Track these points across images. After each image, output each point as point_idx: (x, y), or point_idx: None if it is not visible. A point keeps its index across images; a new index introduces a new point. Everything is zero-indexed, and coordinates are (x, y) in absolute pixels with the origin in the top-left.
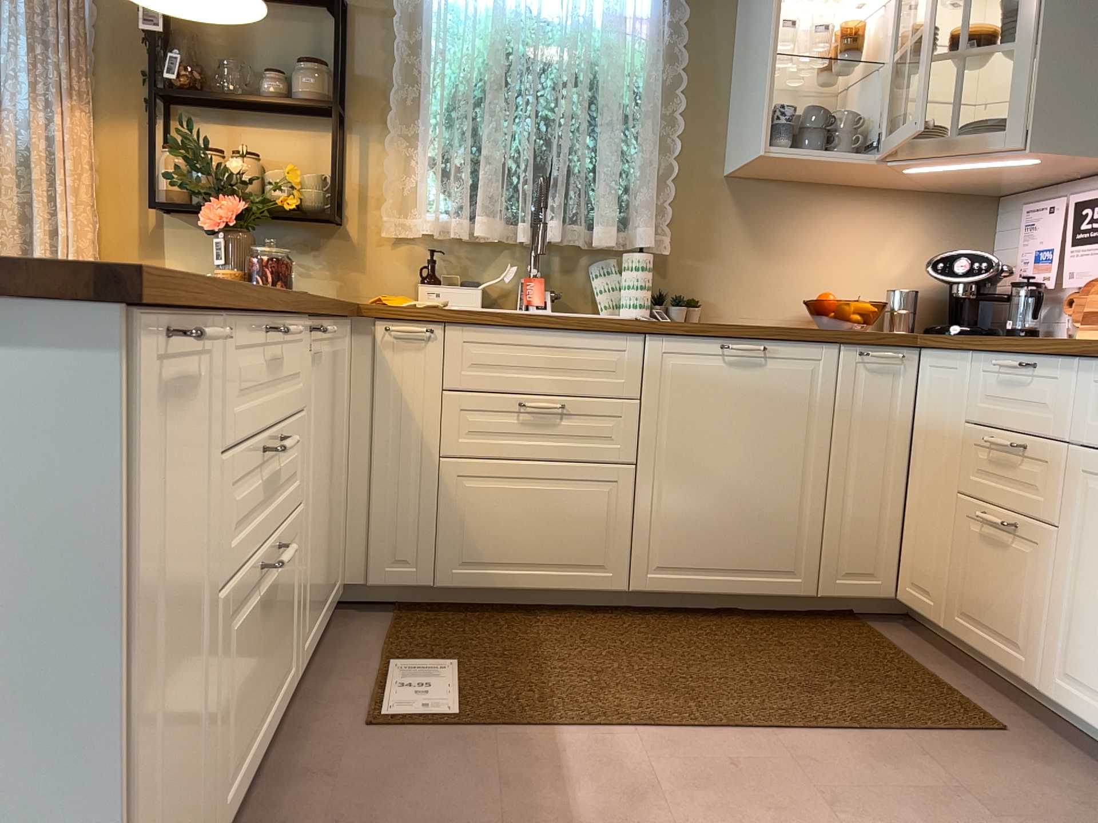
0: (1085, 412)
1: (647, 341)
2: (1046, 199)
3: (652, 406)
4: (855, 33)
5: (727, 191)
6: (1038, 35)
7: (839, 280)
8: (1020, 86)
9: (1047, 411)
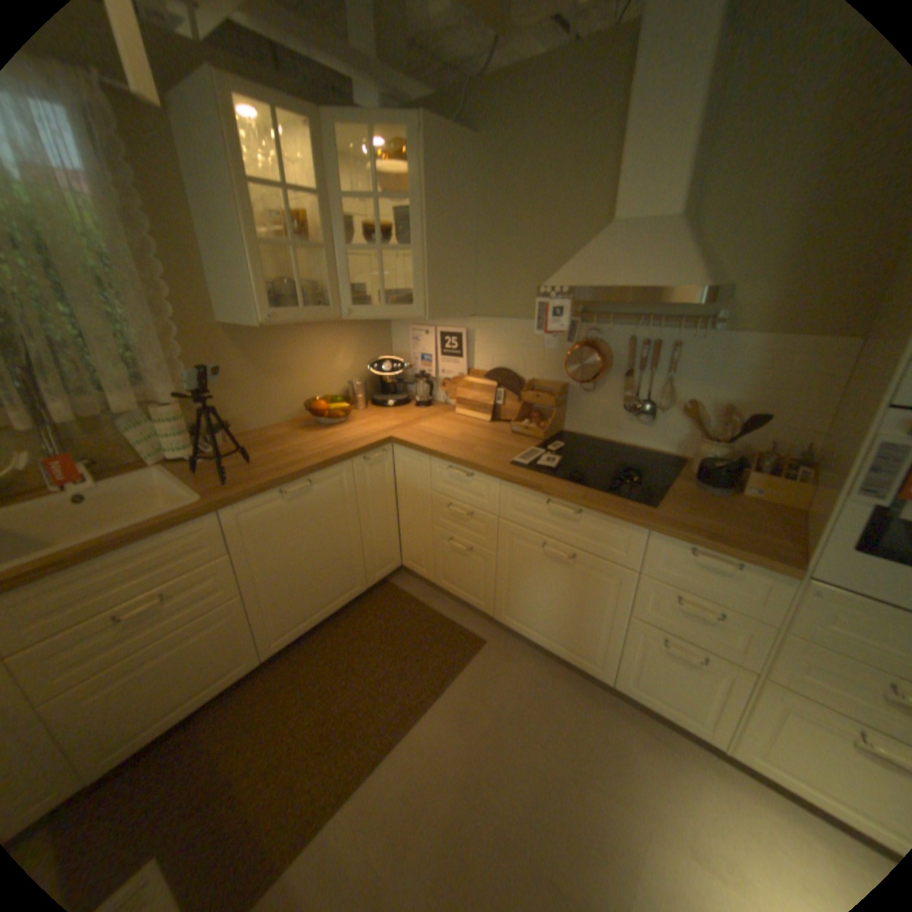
0: (506, 504)
1: (219, 515)
2: (418, 321)
3: (239, 556)
4: (294, 214)
5: (221, 336)
6: (420, 241)
7: (316, 382)
8: (417, 277)
9: (482, 497)
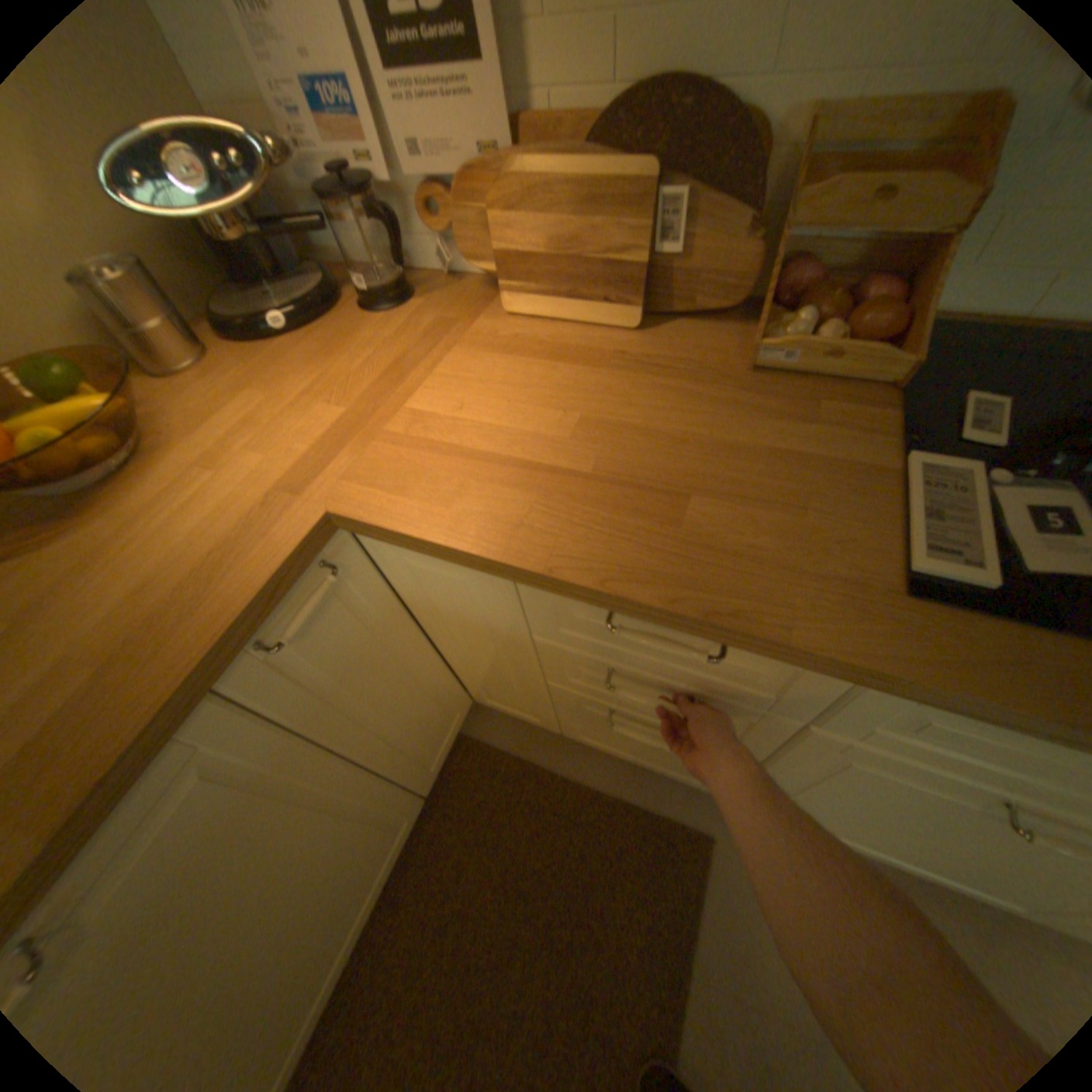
0: (872, 718)
1: None
2: None
3: None
4: None
5: None
6: None
7: None
8: None
9: (756, 683)
